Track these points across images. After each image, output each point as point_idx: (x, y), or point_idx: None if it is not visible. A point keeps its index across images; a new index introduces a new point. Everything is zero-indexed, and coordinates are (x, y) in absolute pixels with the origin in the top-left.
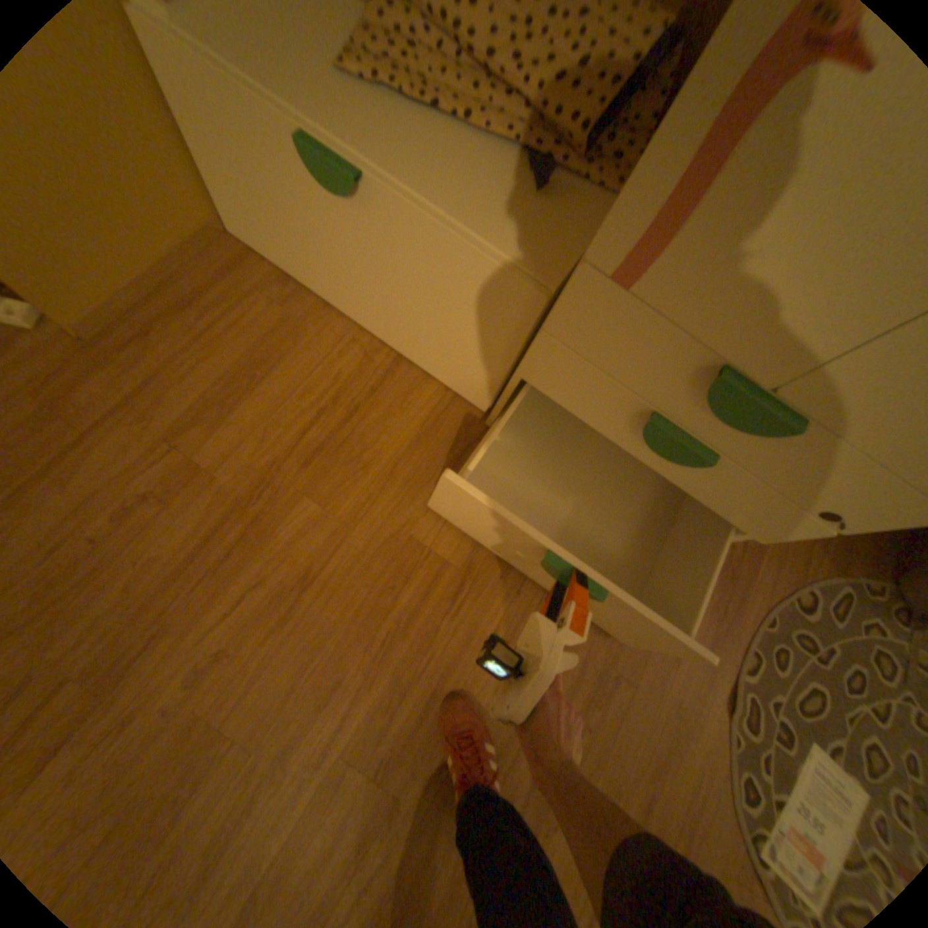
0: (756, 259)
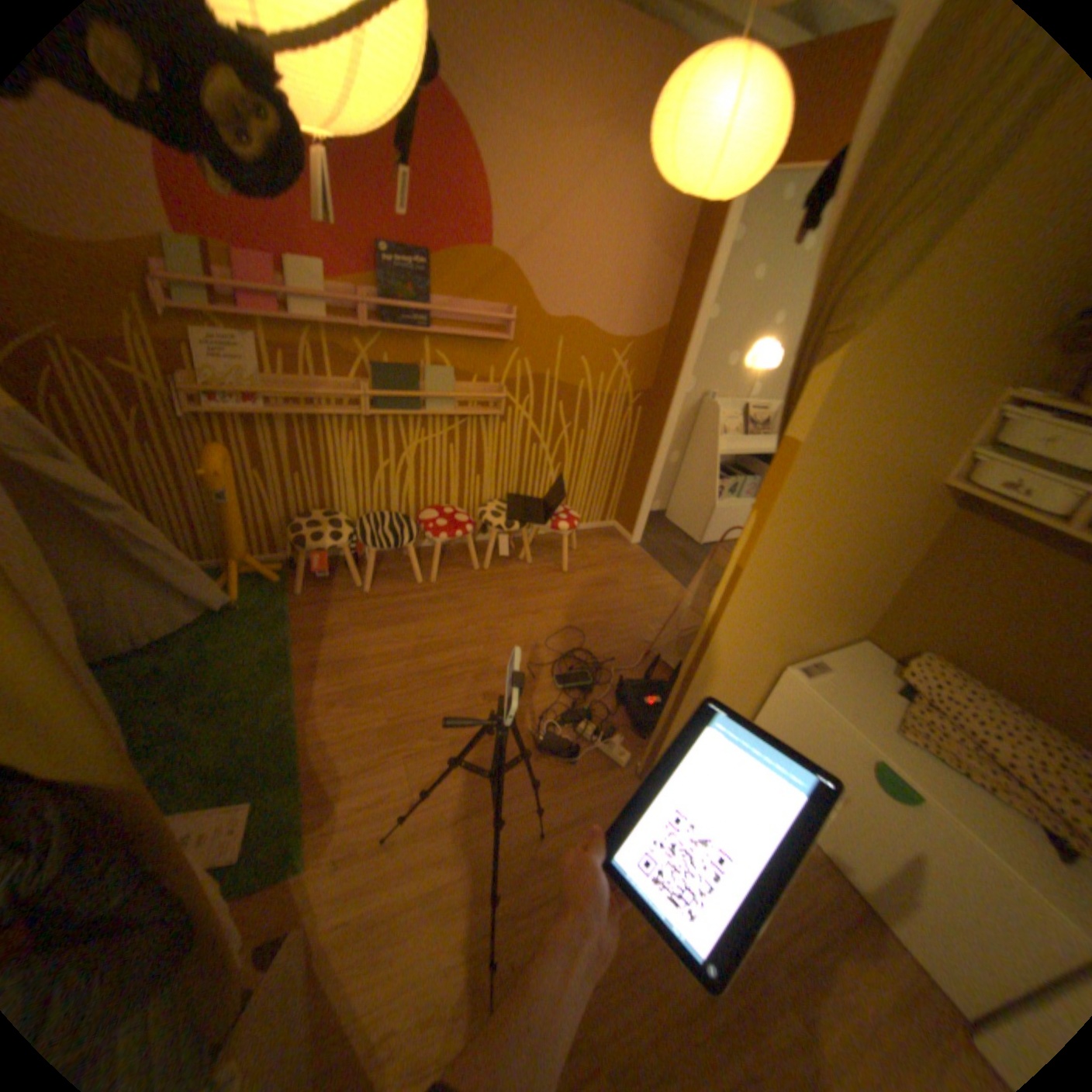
0: None
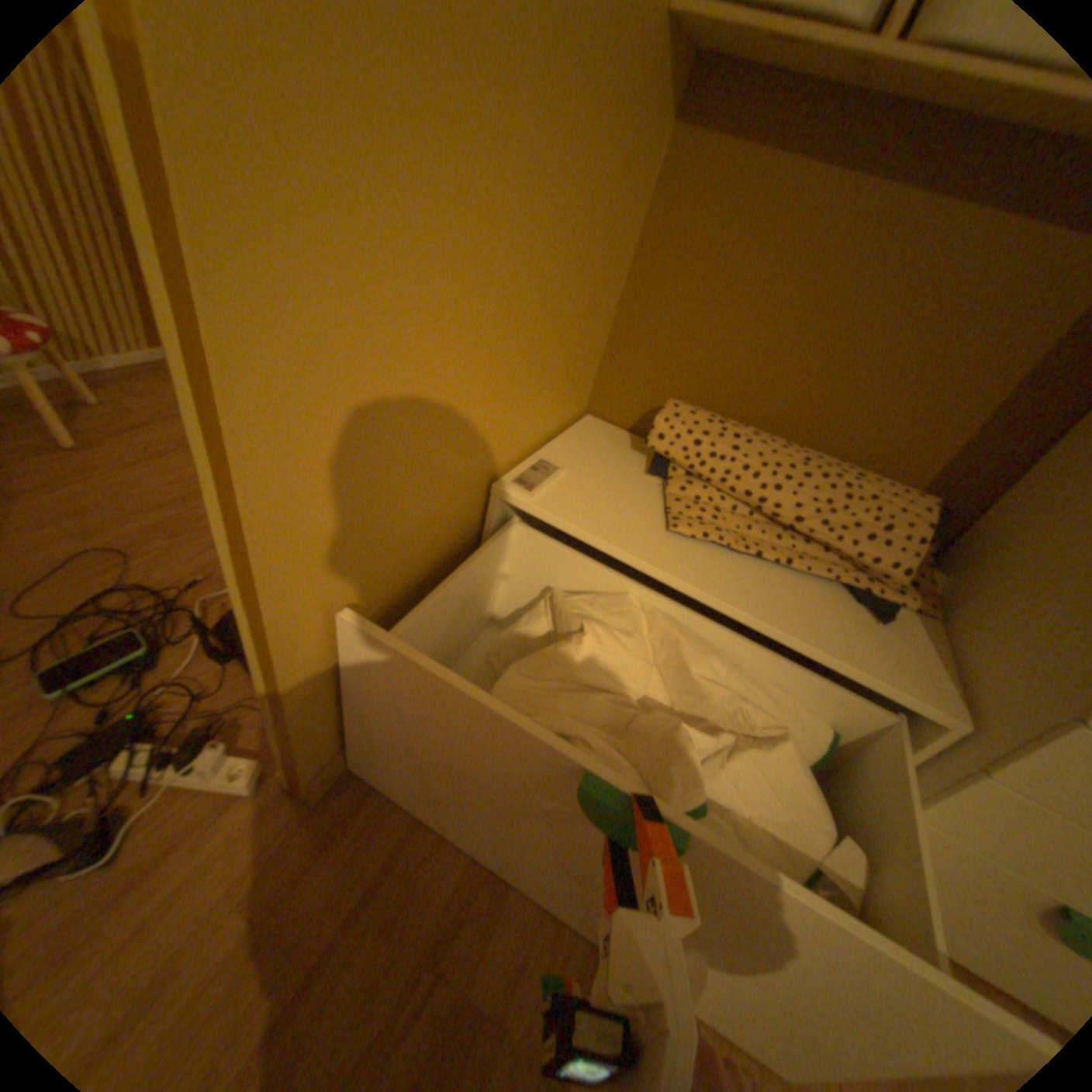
0: None
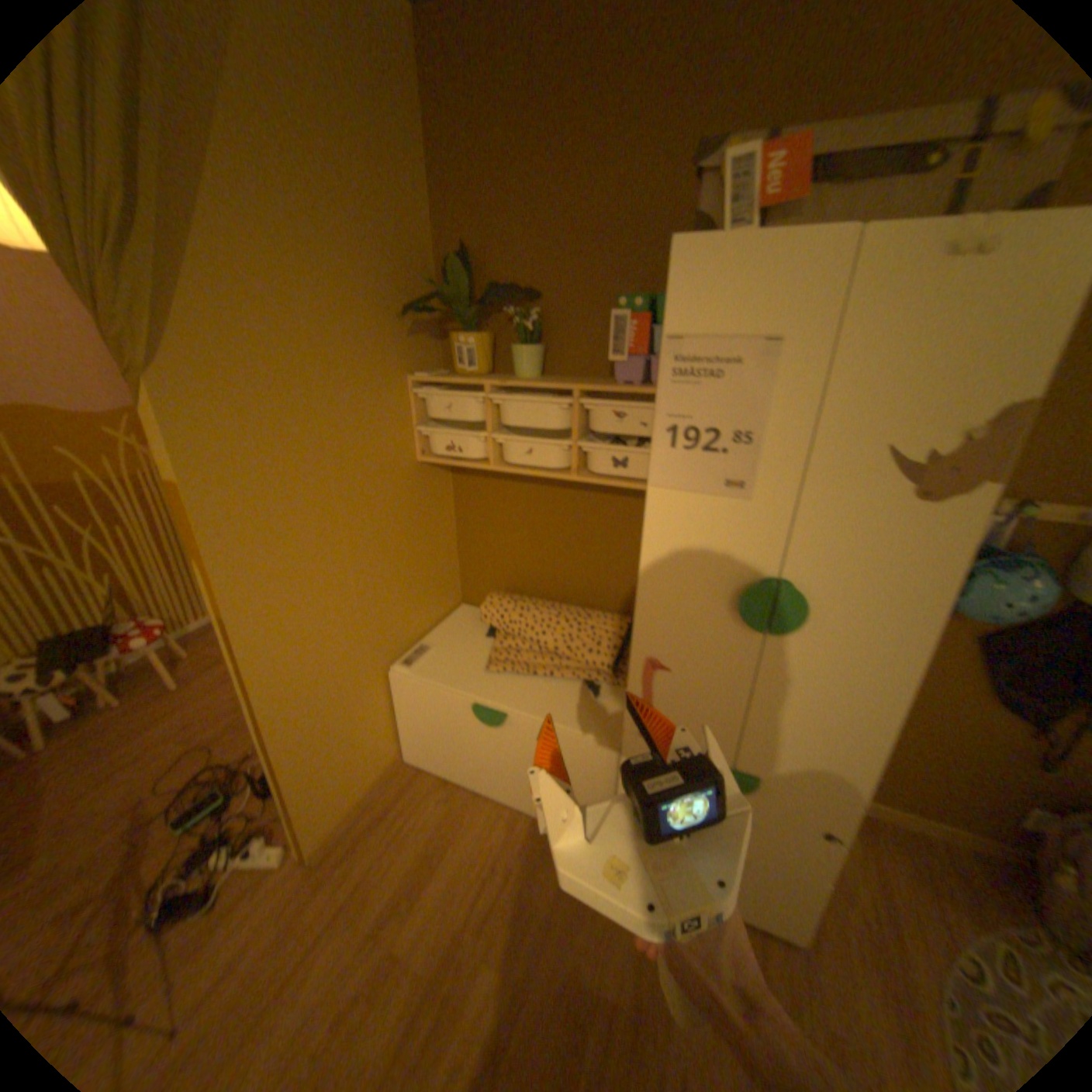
0: (682, 717)
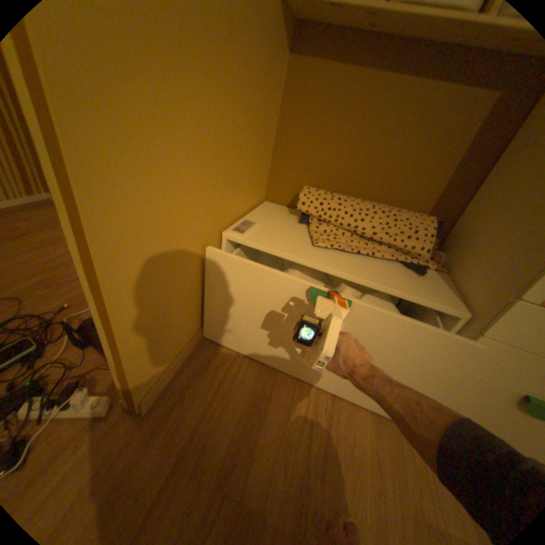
0: None
